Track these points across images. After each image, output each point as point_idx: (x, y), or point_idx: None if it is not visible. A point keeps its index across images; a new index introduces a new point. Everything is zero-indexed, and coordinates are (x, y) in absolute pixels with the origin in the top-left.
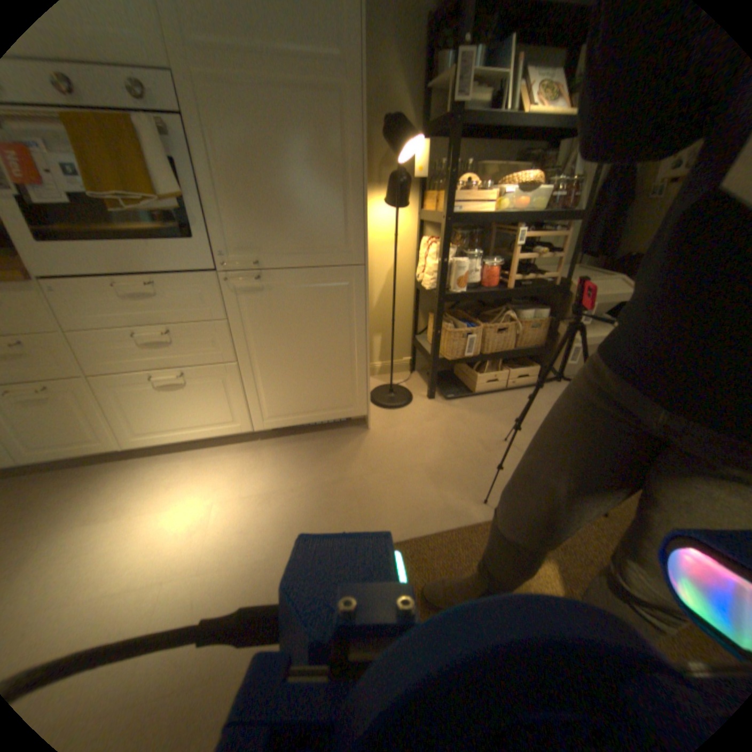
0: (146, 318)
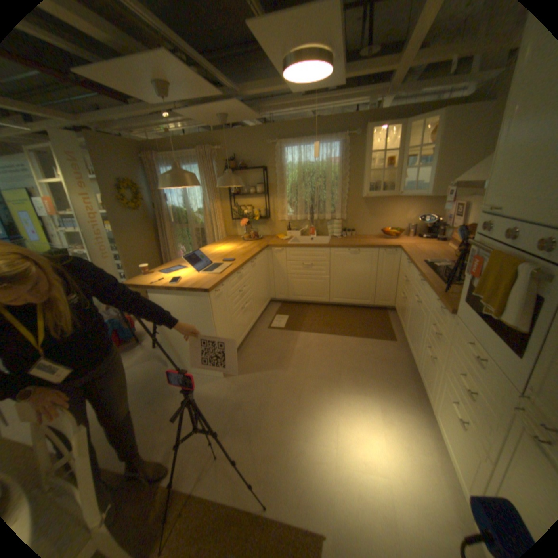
0: (474, 377)
